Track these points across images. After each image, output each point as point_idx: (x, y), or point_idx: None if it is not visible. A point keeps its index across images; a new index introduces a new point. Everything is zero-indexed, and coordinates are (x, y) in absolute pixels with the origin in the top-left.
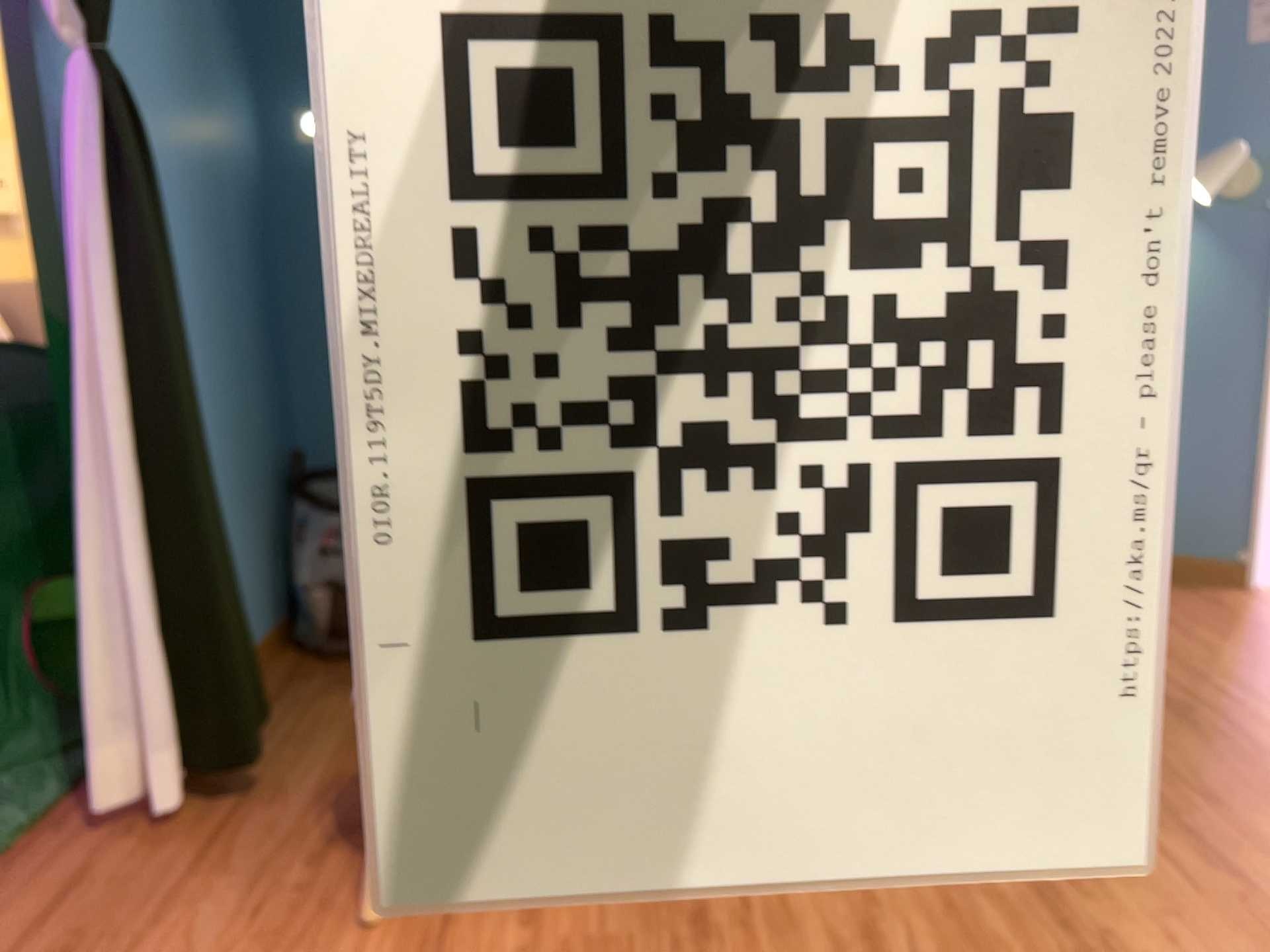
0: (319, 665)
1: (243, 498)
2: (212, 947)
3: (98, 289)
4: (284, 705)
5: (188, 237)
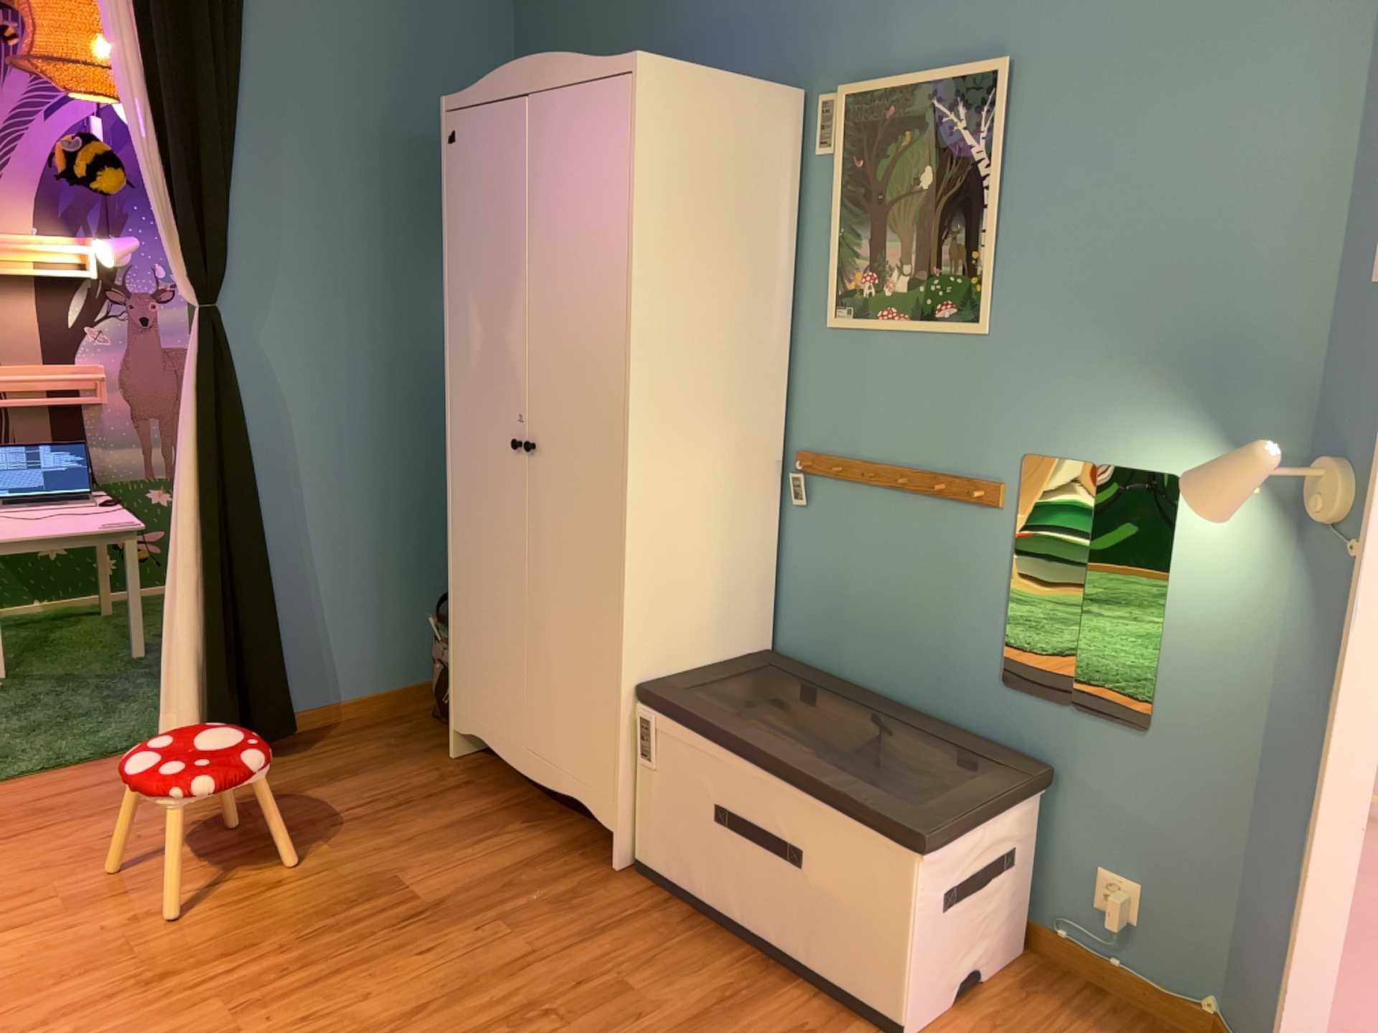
0: (417, 719)
1: (404, 582)
2: (76, 841)
3: (190, 446)
4: (353, 735)
5: (368, 398)
